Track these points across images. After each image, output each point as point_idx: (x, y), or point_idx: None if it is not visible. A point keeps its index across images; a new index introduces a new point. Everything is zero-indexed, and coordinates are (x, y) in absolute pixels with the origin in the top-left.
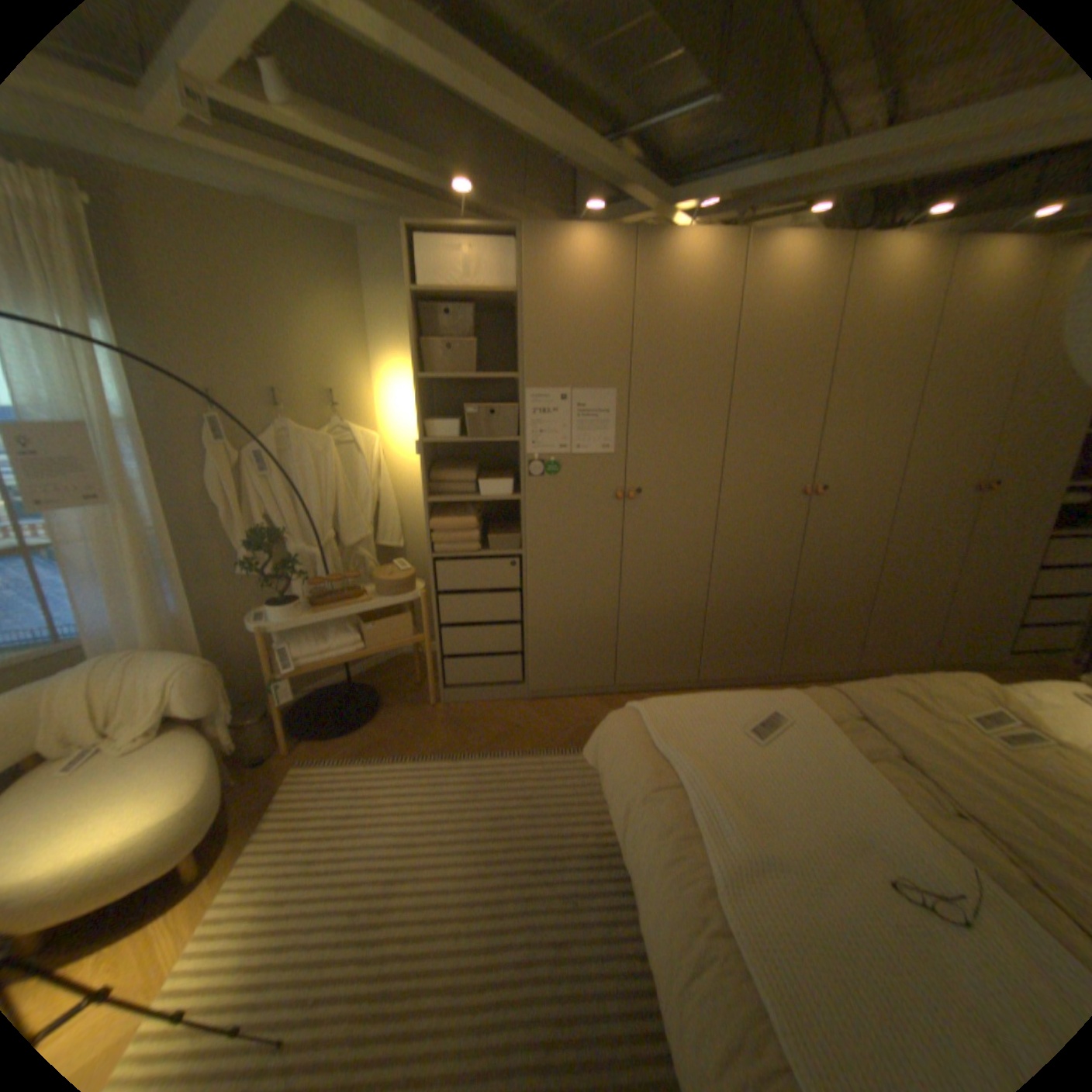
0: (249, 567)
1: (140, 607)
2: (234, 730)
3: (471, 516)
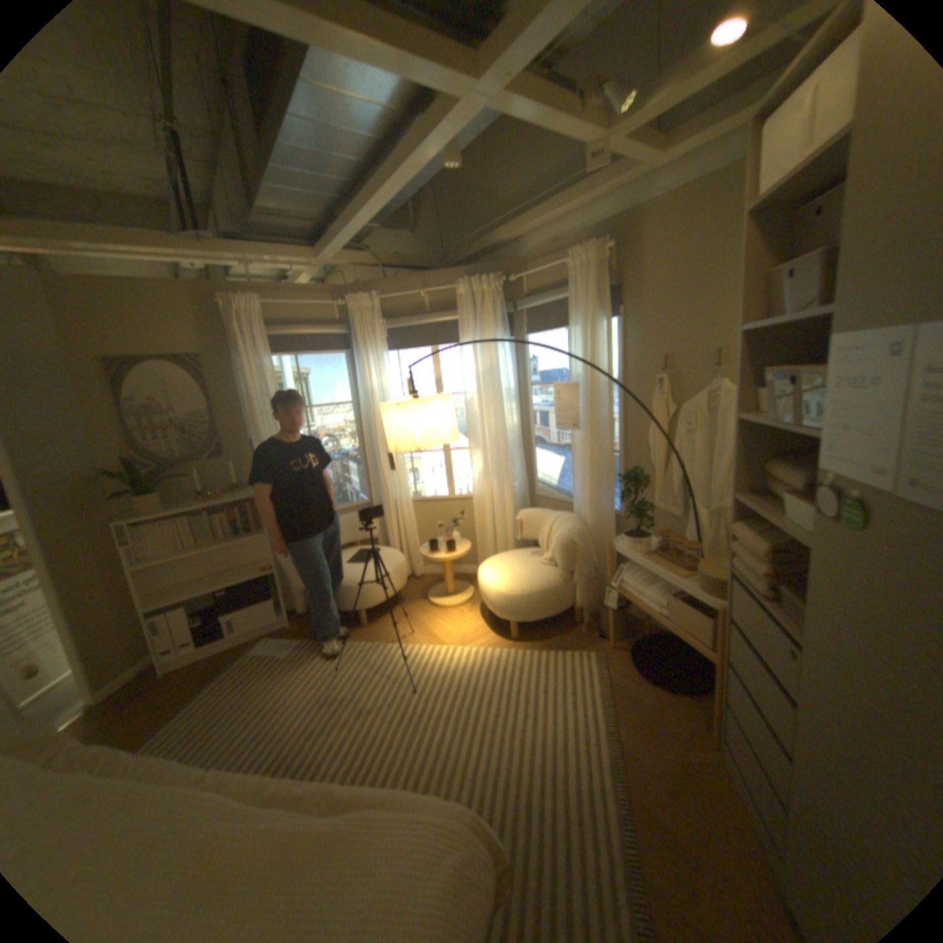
0: (632, 497)
1: (587, 495)
2: (603, 603)
3: (783, 543)
